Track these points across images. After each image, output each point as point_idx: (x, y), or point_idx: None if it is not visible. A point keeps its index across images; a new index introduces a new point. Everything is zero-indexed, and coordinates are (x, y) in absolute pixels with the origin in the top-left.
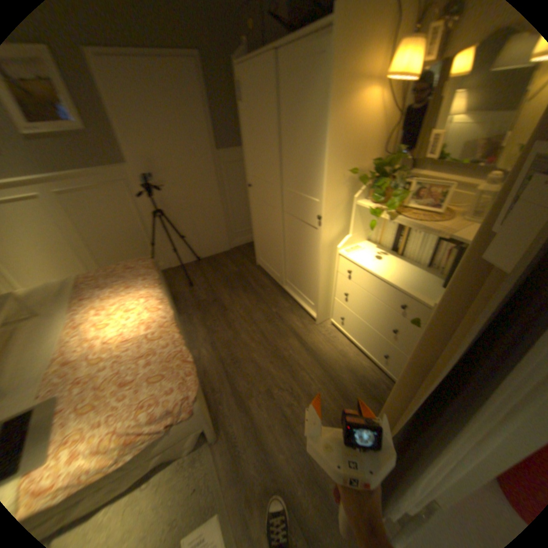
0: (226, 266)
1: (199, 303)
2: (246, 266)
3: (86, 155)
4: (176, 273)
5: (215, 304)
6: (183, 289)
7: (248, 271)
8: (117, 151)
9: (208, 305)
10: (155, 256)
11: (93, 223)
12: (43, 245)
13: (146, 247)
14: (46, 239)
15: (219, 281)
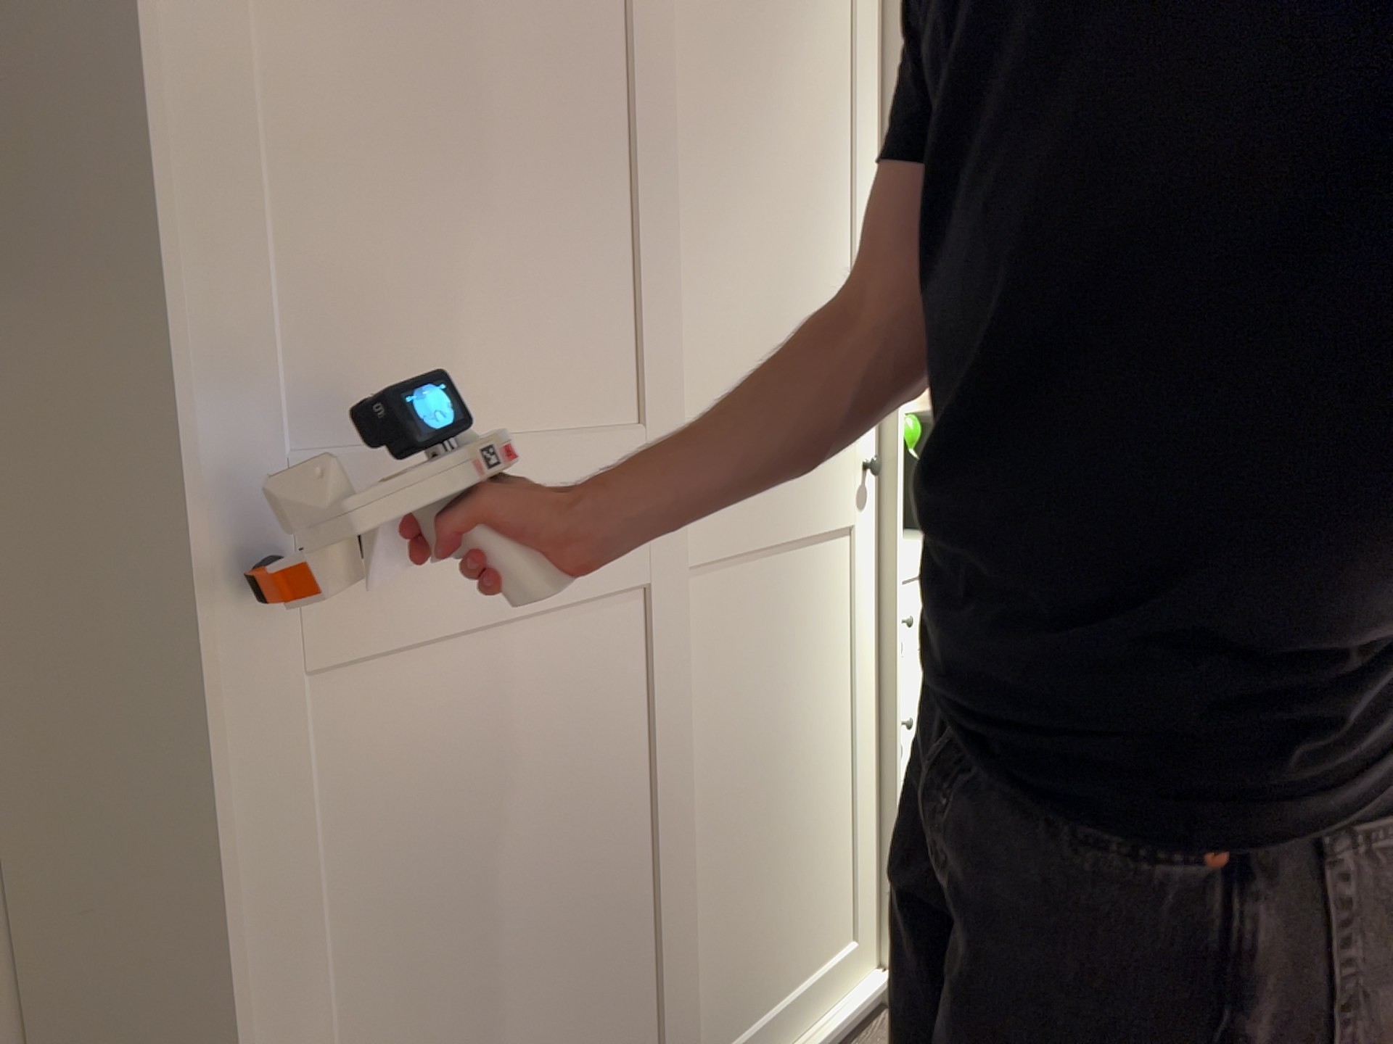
0: None
1: None
2: None
3: None
4: None
5: None
6: None
7: None
8: None
9: None
10: None
11: None
12: None
13: None
14: None
15: None
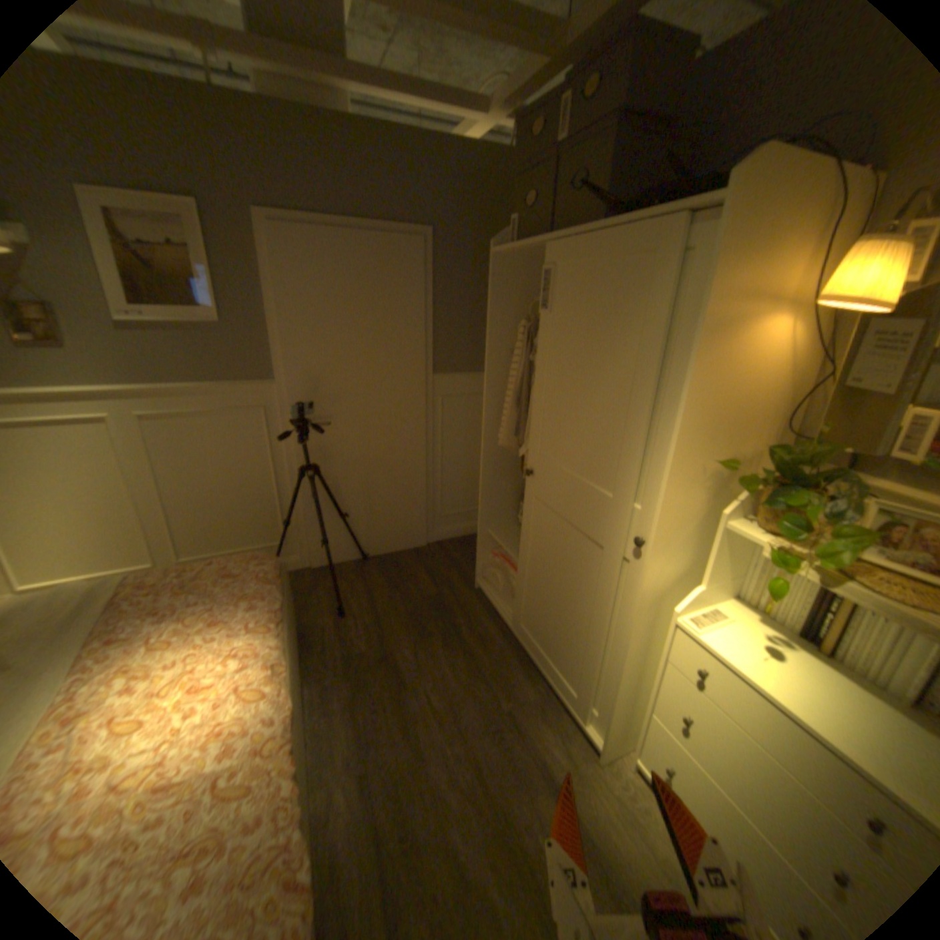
0: (418, 579)
1: (353, 659)
2: (455, 586)
3: (217, 362)
4: (321, 581)
5: (385, 669)
6: (326, 619)
7: (458, 598)
8: (269, 361)
9: (371, 667)
10: (290, 543)
11: (195, 473)
12: (94, 502)
13: (277, 525)
14: (104, 492)
15: (399, 613)
